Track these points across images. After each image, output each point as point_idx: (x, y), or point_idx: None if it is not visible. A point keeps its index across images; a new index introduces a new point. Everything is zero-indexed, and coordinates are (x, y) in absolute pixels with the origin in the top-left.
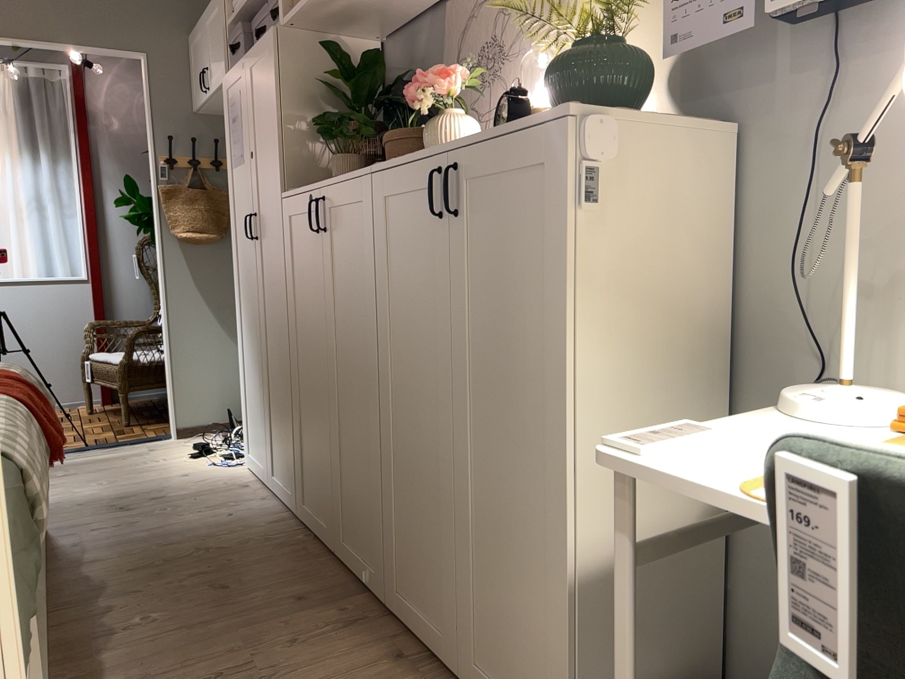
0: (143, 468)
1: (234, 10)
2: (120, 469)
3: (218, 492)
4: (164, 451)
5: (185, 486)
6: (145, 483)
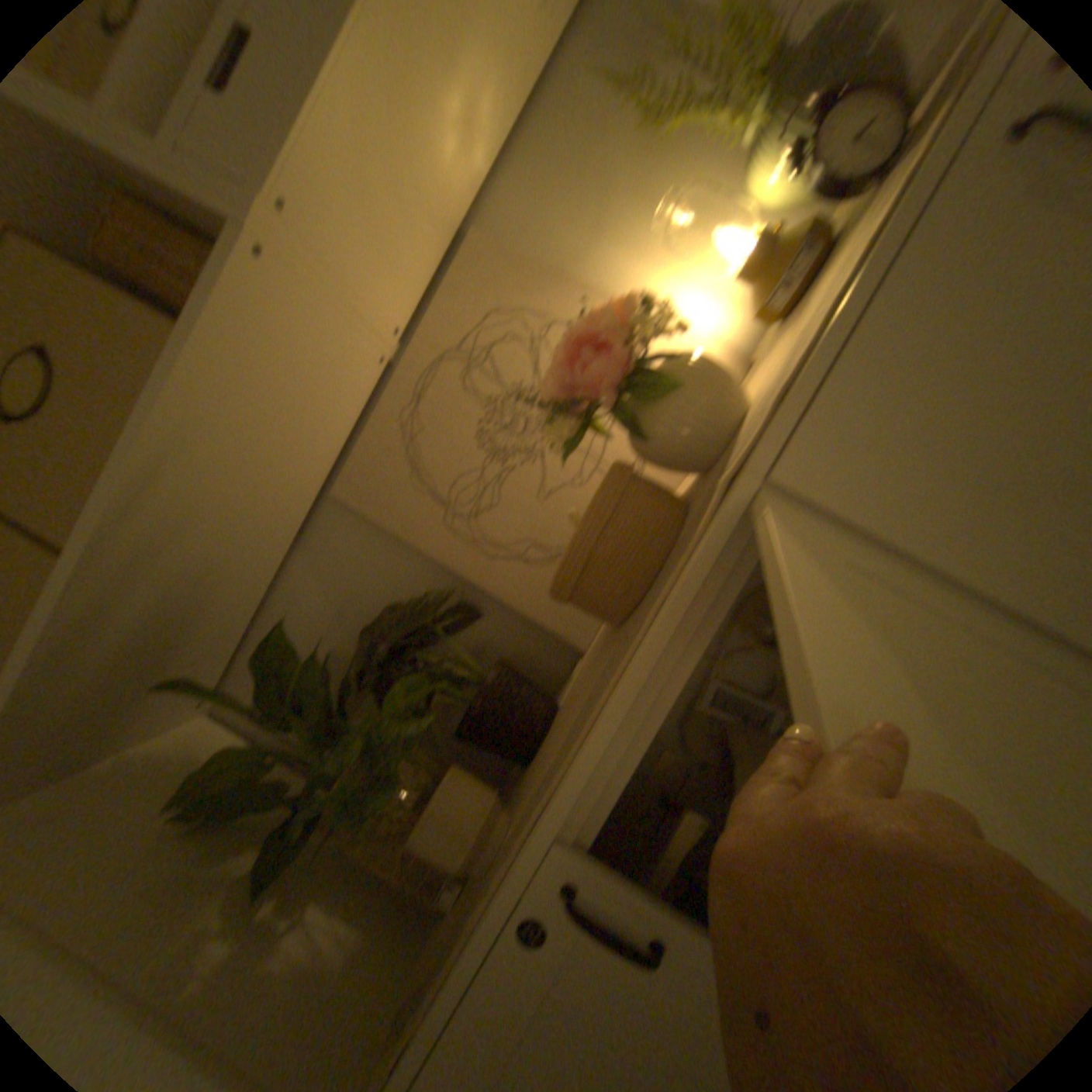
0: None
1: None
2: None
3: None
4: None
5: None
6: None
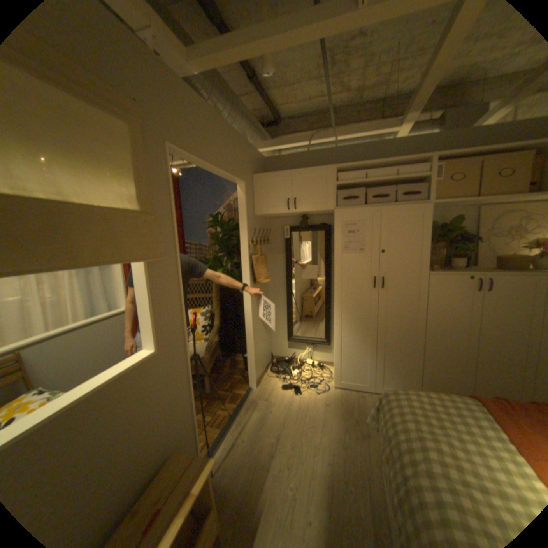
0: (299, 413)
1: (338, 179)
2: (290, 419)
3: (363, 405)
4: (275, 399)
5: (344, 410)
6: (326, 419)
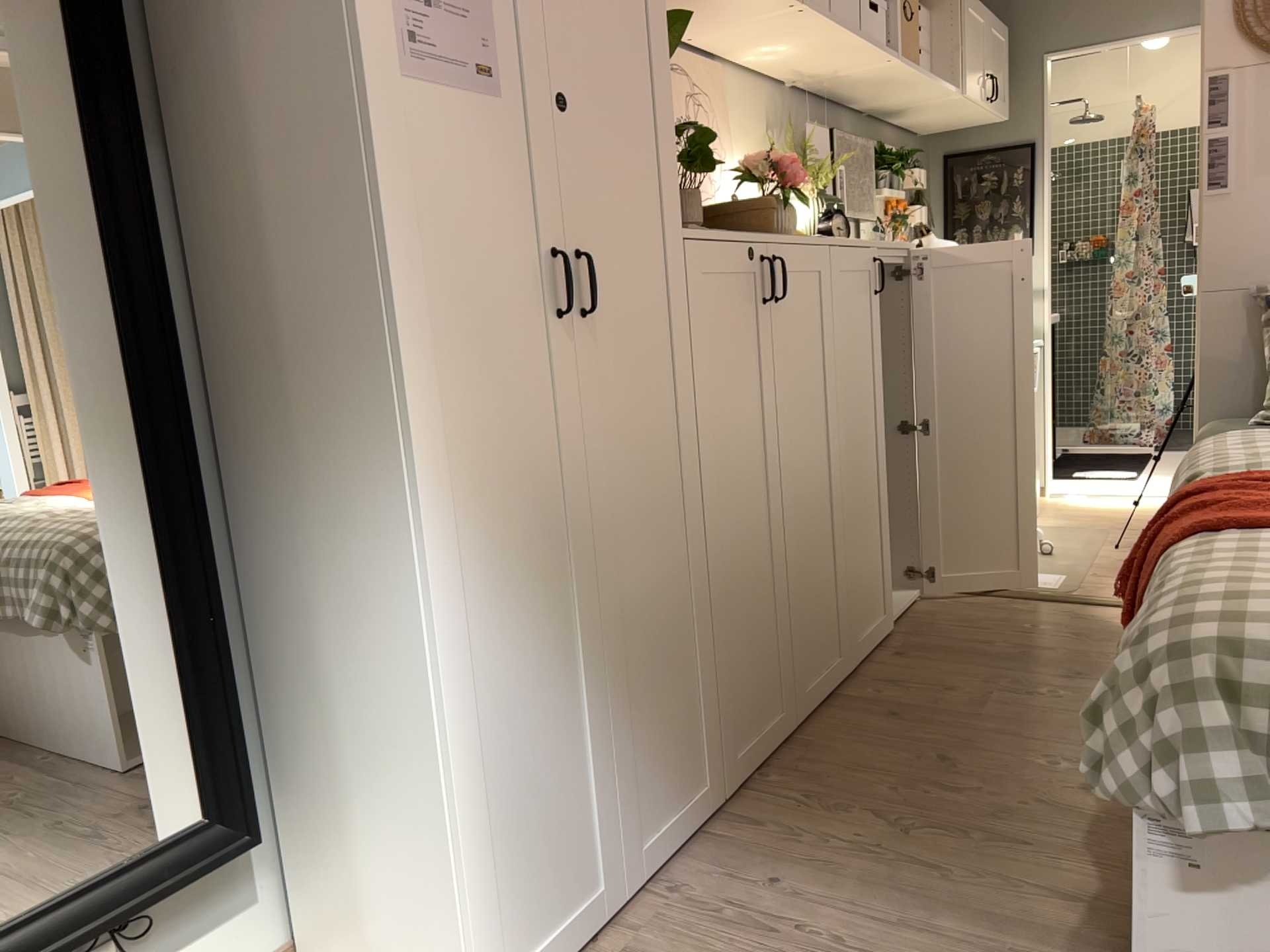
0: None
1: None
2: None
3: None
4: None
5: None
6: None
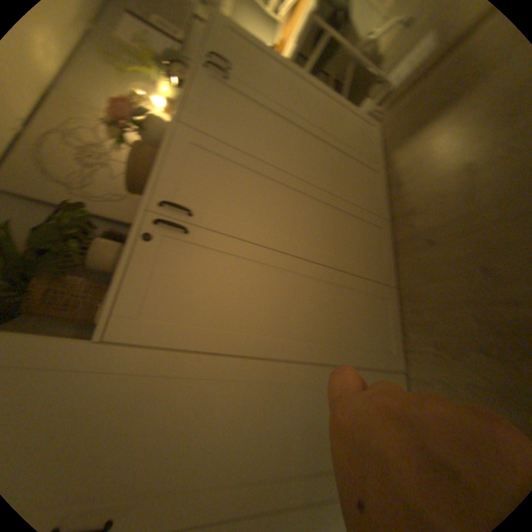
0: None
1: None
2: None
3: None
4: None
5: None
6: None
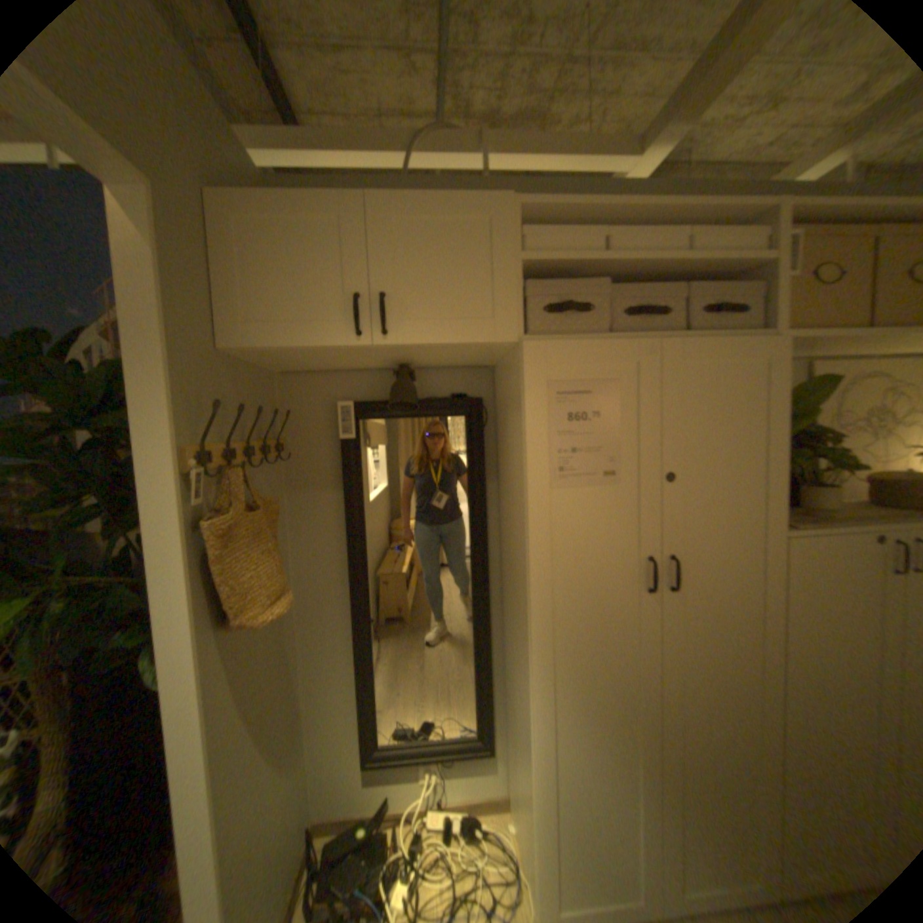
0: None
1: (526, 243)
2: None
3: None
4: None
5: None
6: None
